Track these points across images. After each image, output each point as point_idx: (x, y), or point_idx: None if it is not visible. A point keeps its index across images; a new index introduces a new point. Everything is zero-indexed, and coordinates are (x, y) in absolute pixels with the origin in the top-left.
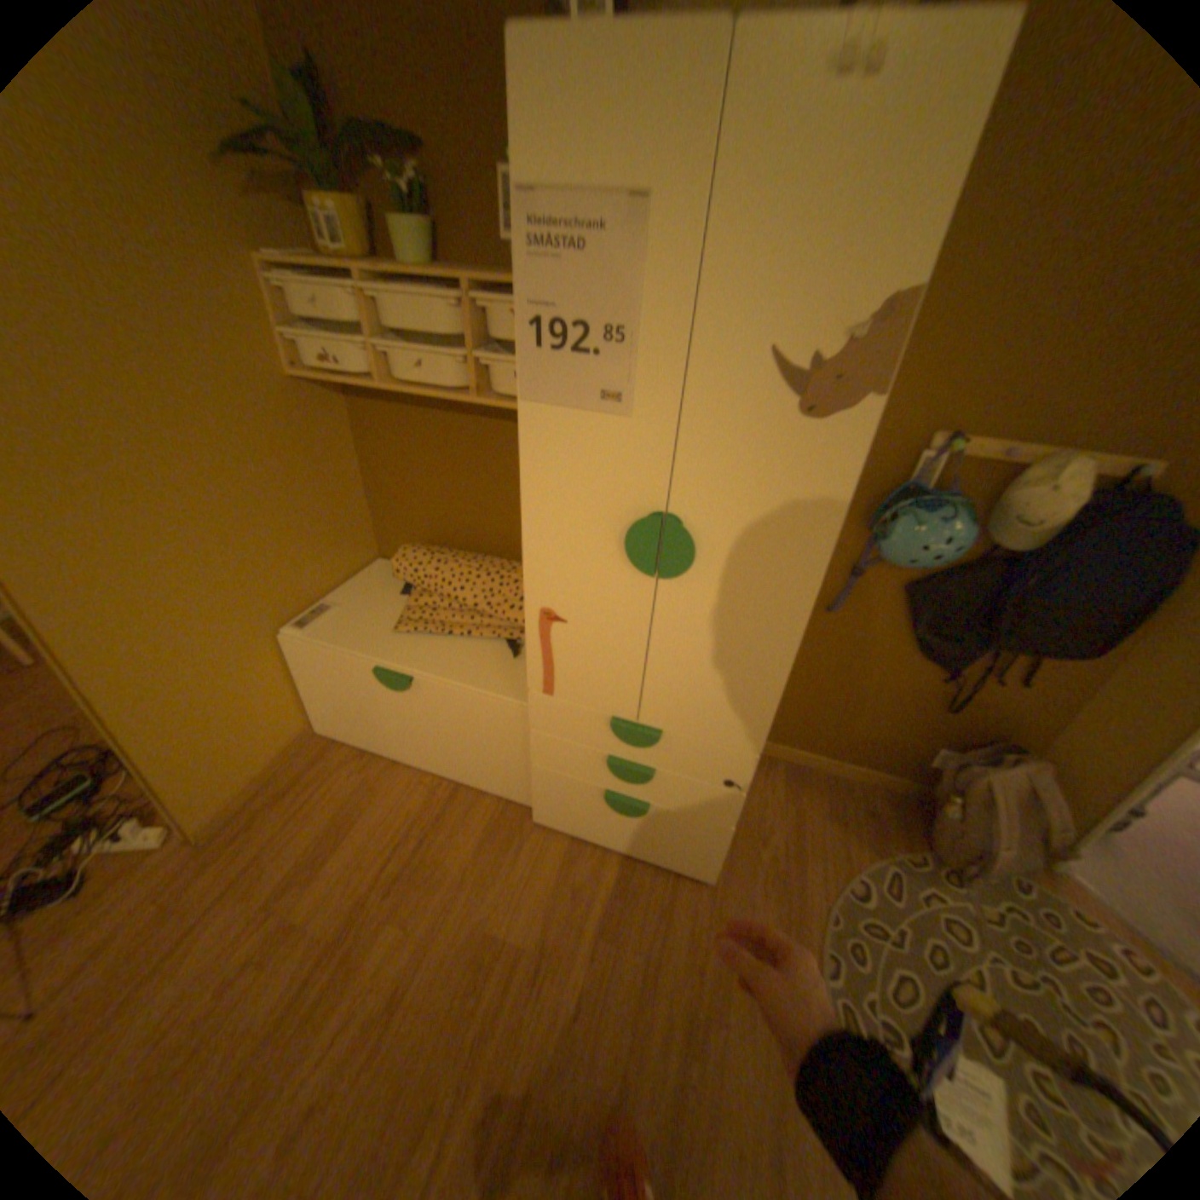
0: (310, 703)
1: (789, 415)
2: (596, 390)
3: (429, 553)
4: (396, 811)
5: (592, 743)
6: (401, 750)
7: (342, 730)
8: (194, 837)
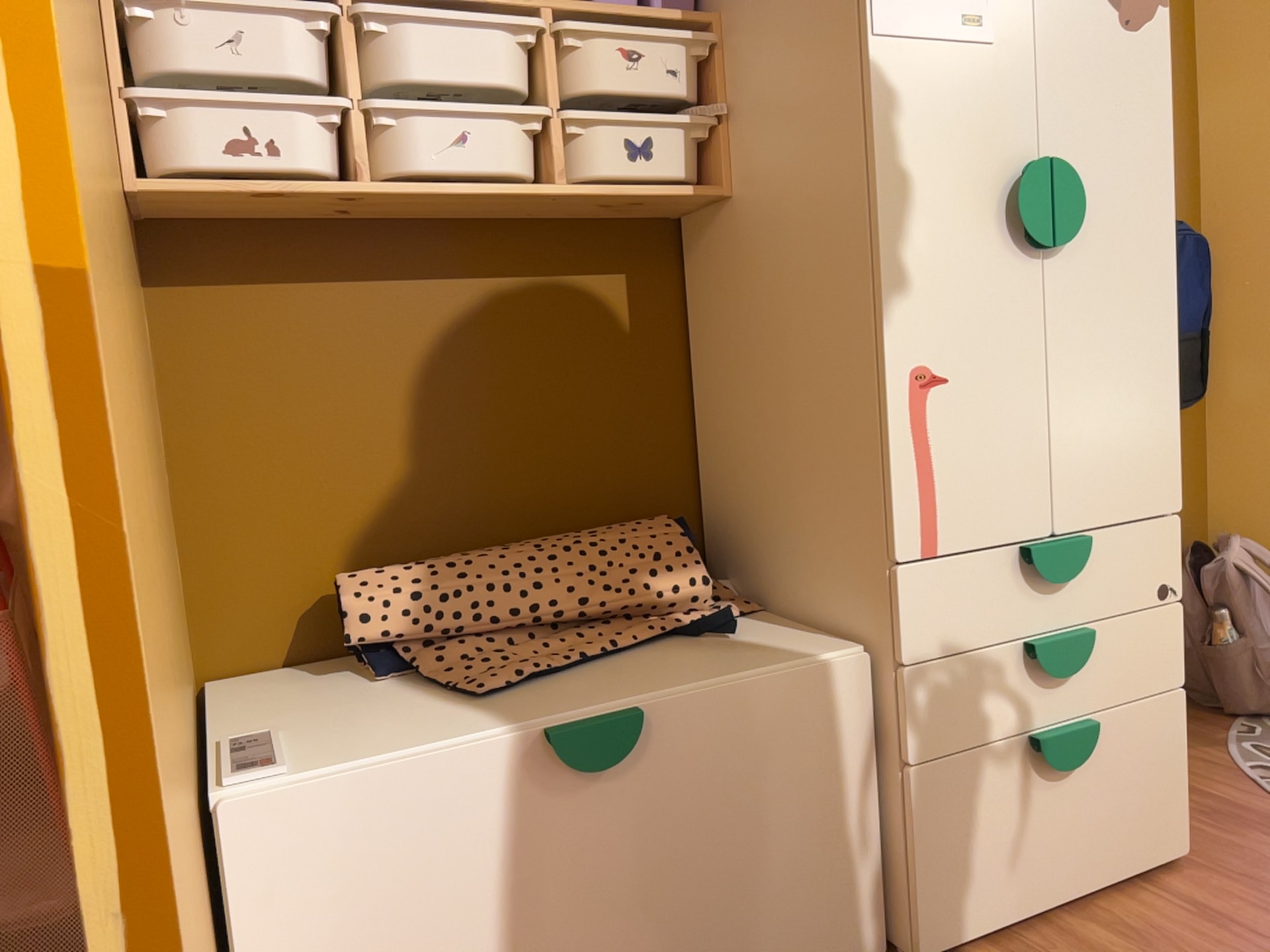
0: None
1: (1116, 28)
2: (957, 13)
3: (410, 565)
4: None
5: (1001, 633)
6: None
7: None
8: None
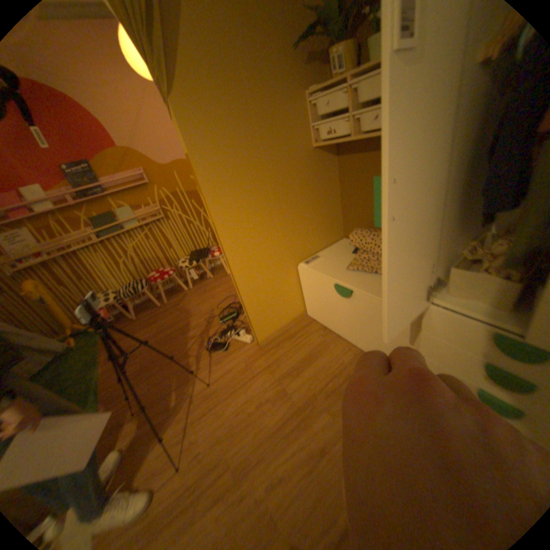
0: (306, 298)
1: None
2: None
3: (369, 230)
4: (336, 358)
5: (472, 349)
6: (342, 329)
7: (317, 314)
8: (259, 341)
